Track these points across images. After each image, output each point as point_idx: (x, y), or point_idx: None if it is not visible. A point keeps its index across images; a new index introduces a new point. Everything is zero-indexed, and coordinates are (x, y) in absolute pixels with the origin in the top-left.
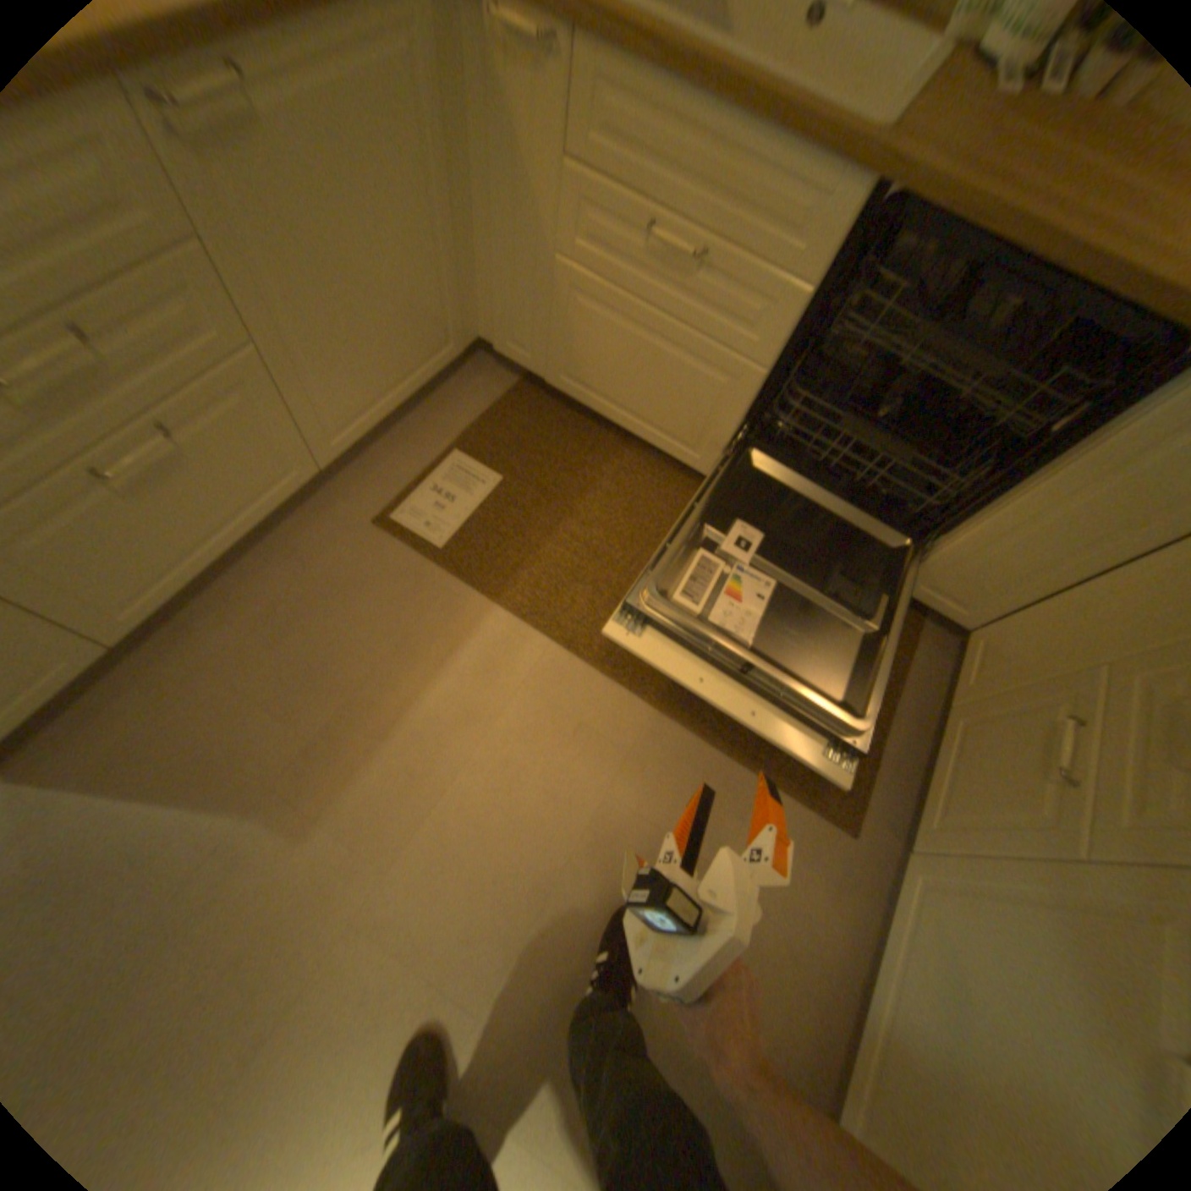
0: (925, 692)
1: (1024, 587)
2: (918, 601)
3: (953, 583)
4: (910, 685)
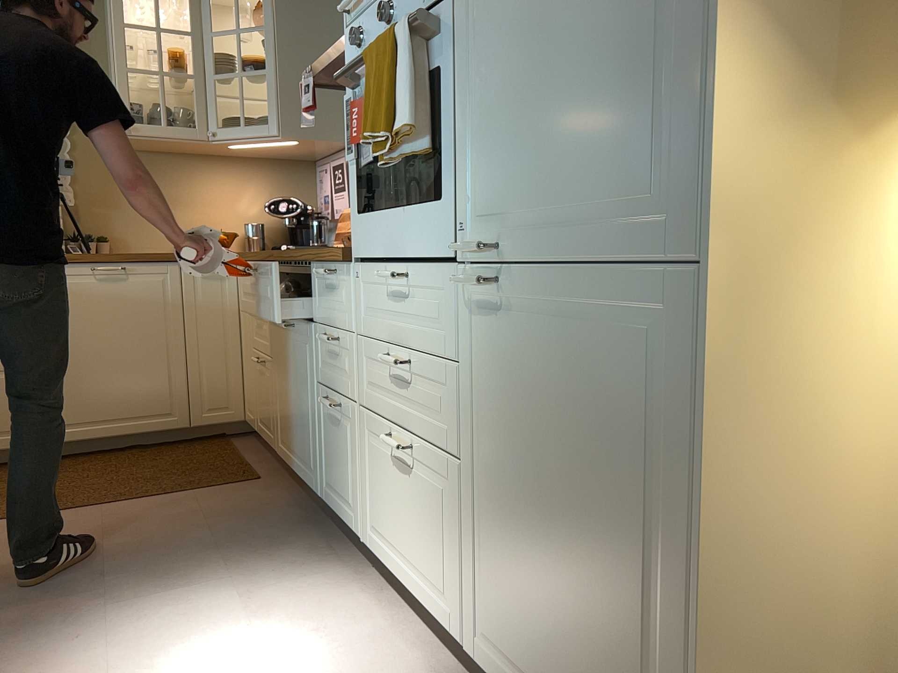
0: (250, 448)
1: (230, 376)
2: (209, 424)
3: (209, 399)
4: (240, 450)
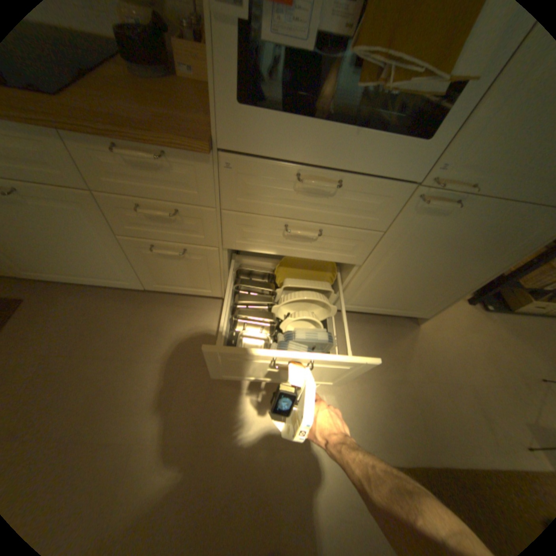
0: None
1: None
2: None
3: None
4: None
